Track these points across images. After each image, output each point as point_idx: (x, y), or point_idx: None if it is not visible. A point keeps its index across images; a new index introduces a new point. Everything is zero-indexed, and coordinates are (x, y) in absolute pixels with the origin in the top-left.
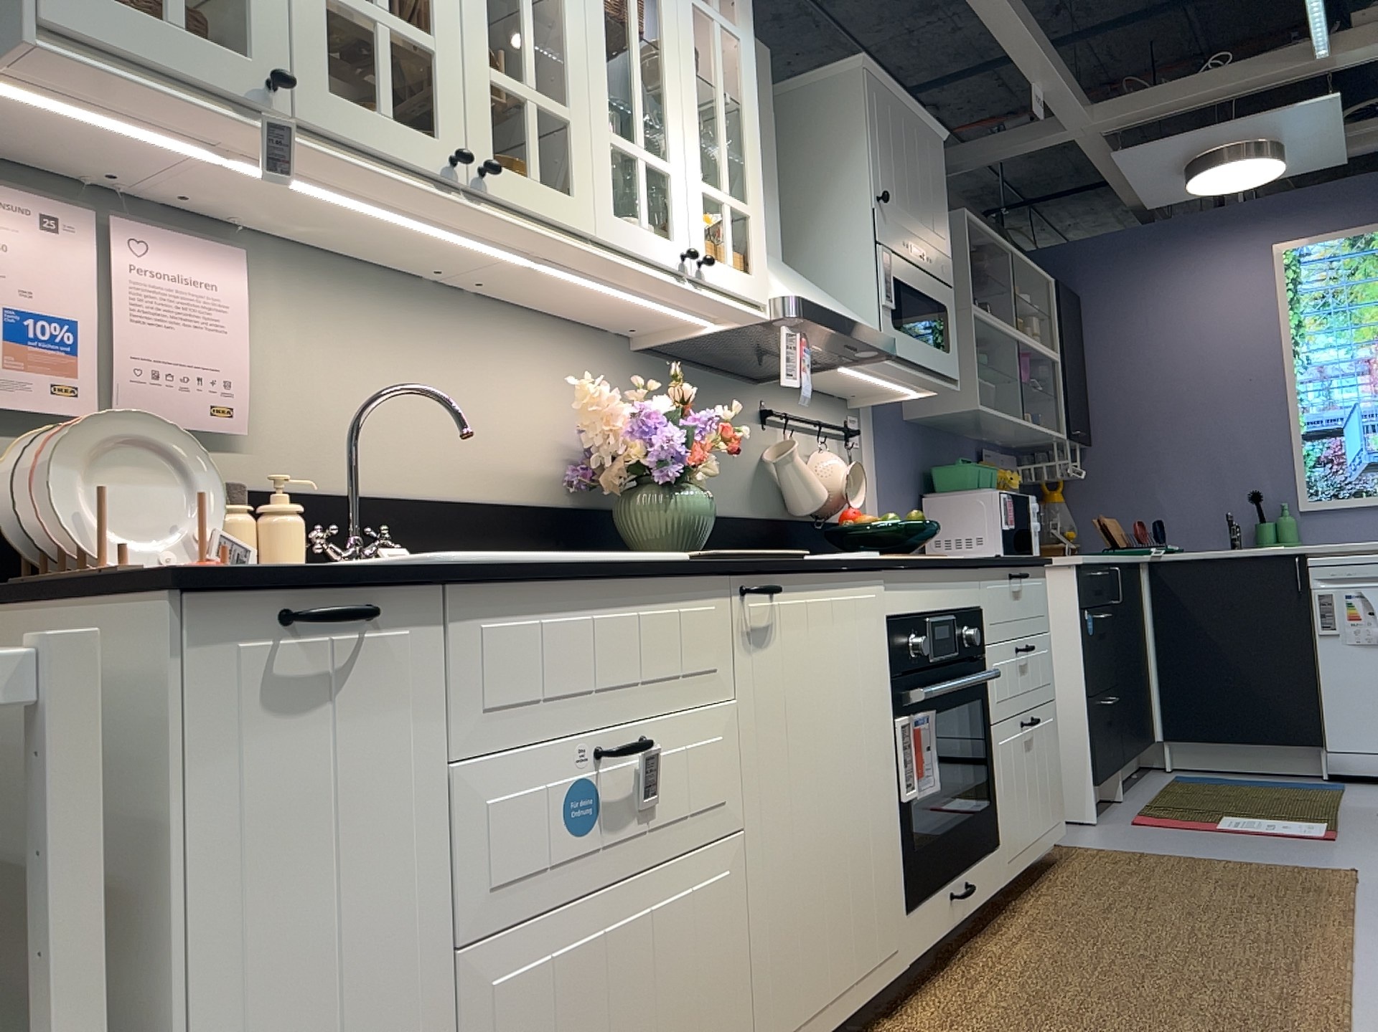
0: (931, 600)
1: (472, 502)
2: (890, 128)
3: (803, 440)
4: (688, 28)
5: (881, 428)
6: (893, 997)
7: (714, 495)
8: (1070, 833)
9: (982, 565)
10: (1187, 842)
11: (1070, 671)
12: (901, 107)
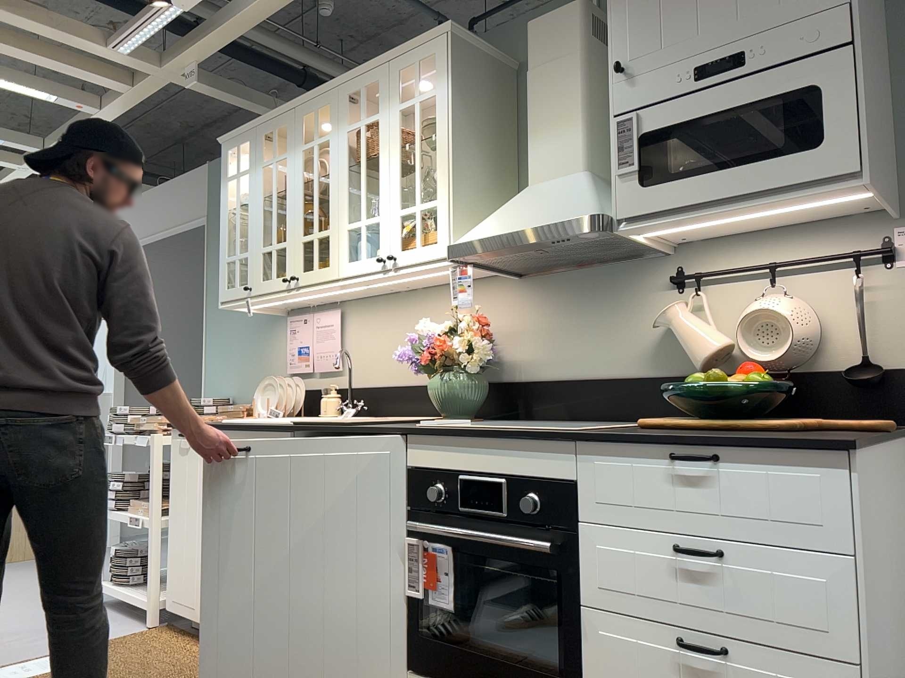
0: (468, 462)
1: (414, 386)
2: None
3: (752, 288)
4: (394, 129)
5: None
6: None
7: (596, 363)
8: None
9: (561, 439)
10: None
11: None
12: None
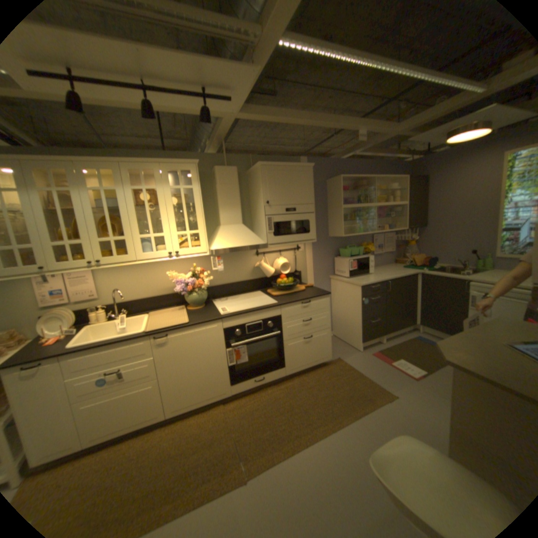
0: (248, 320)
1: (155, 296)
2: (274, 178)
3: (274, 256)
4: (169, 196)
5: (314, 243)
6: (235, 398)
7: (235, 278)
8: (350, 354)
9: (278, 306)
10: (372, 369)
11: (358, 313)
12: (282, 168)
